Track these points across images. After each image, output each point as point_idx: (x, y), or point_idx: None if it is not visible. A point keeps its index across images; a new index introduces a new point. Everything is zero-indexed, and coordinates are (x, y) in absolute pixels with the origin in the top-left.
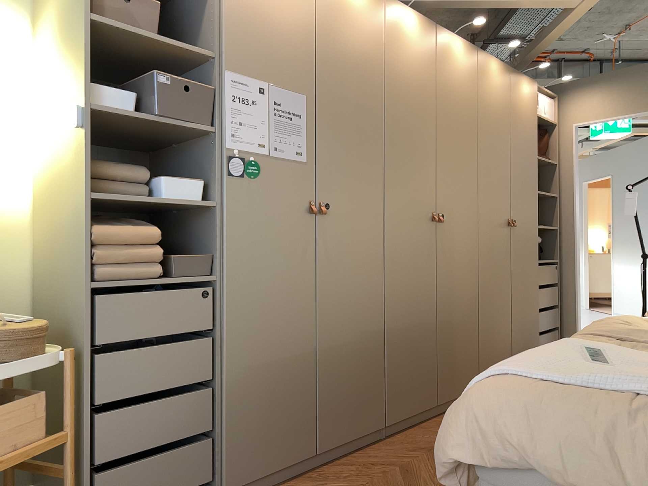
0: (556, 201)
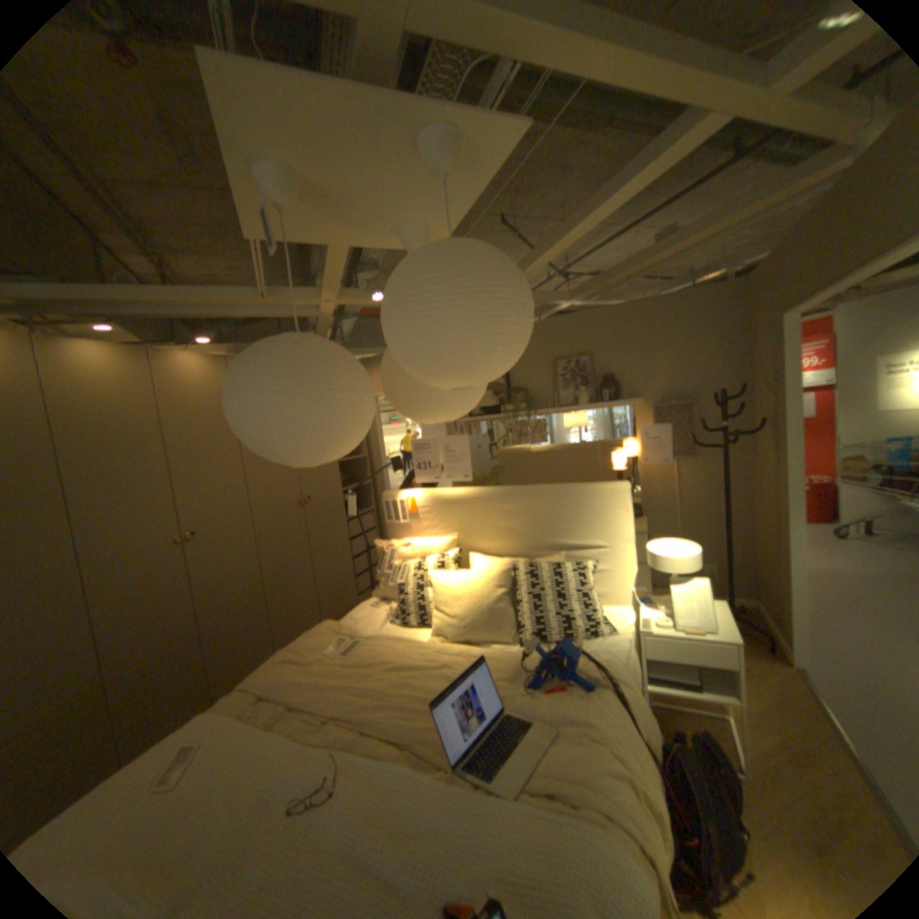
0: (374, 458)
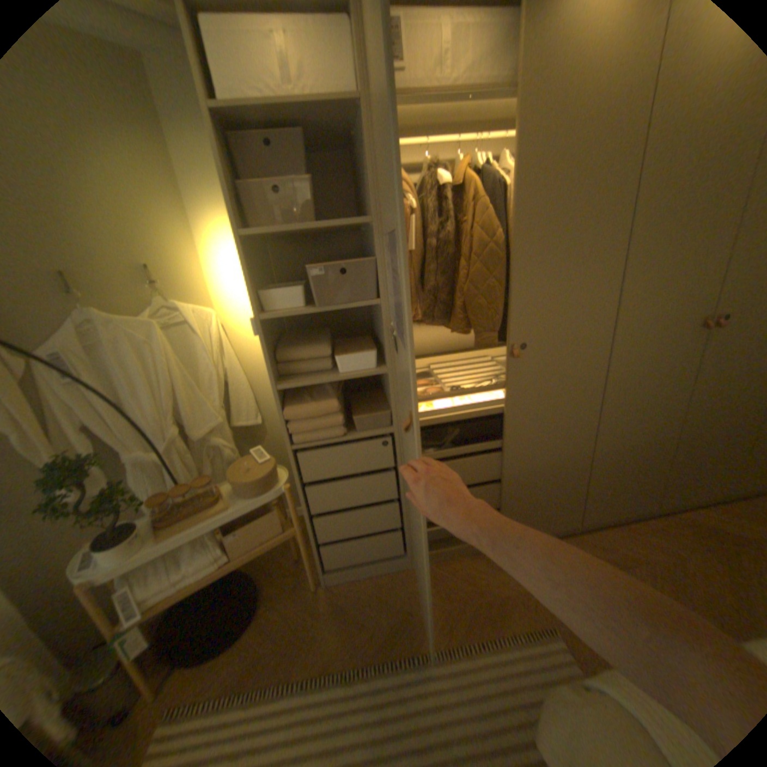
0: None
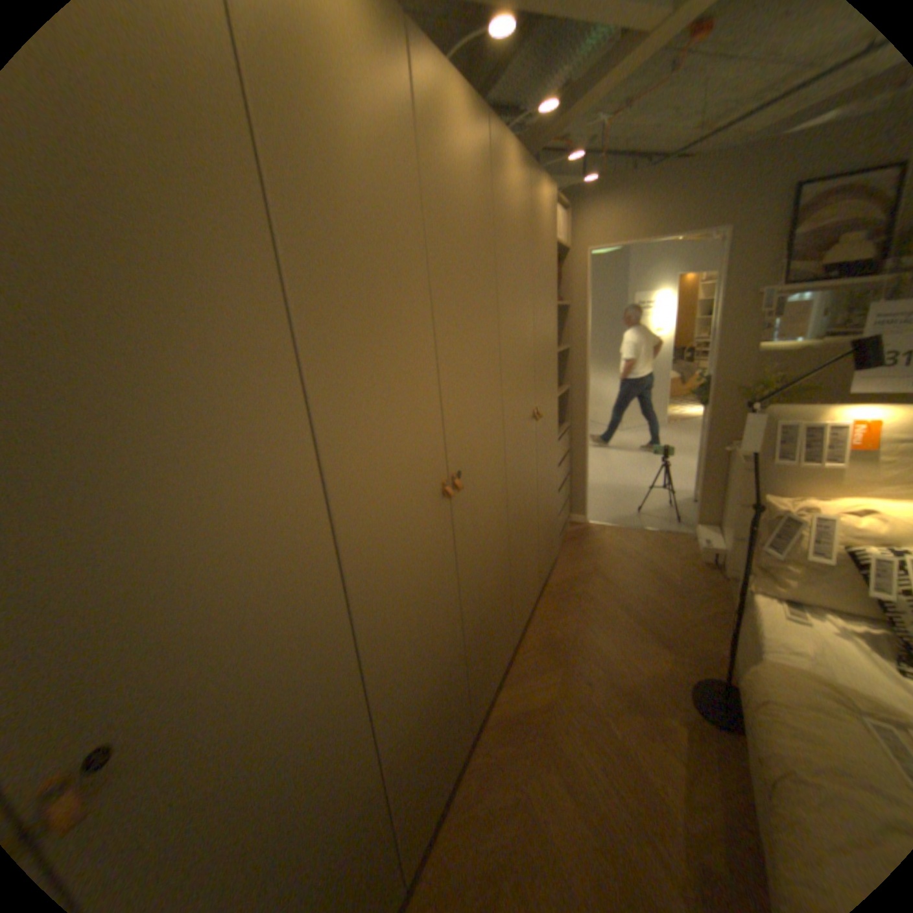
0: (574, 351)
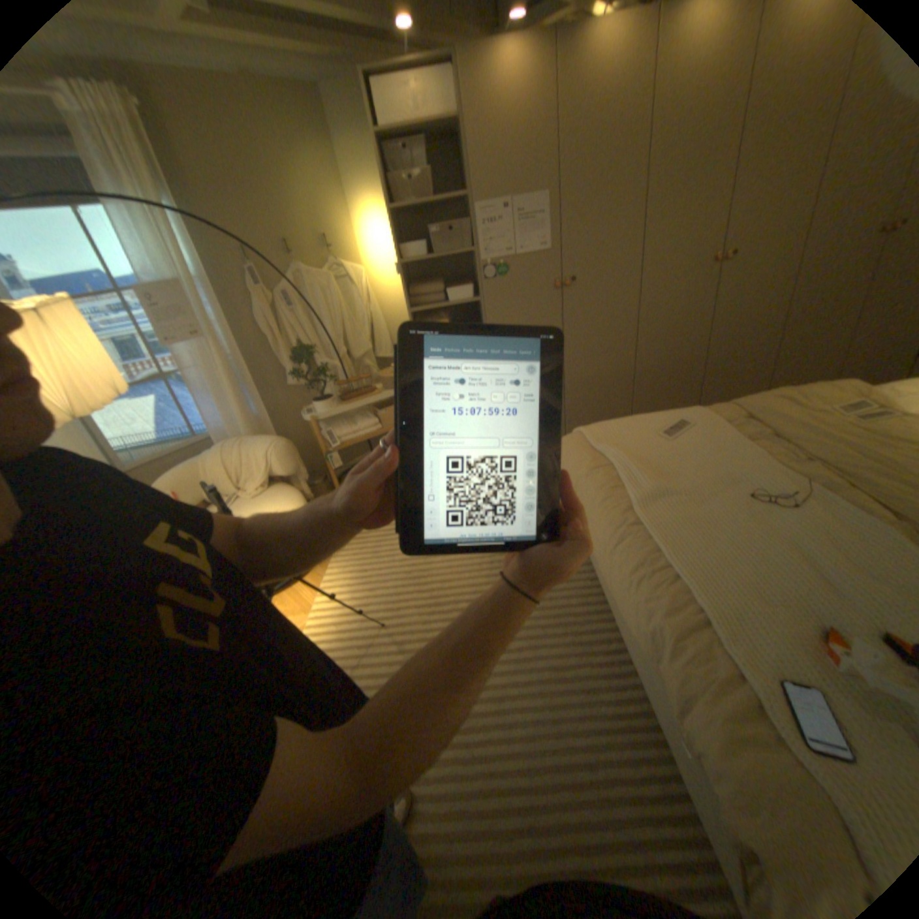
0: None
